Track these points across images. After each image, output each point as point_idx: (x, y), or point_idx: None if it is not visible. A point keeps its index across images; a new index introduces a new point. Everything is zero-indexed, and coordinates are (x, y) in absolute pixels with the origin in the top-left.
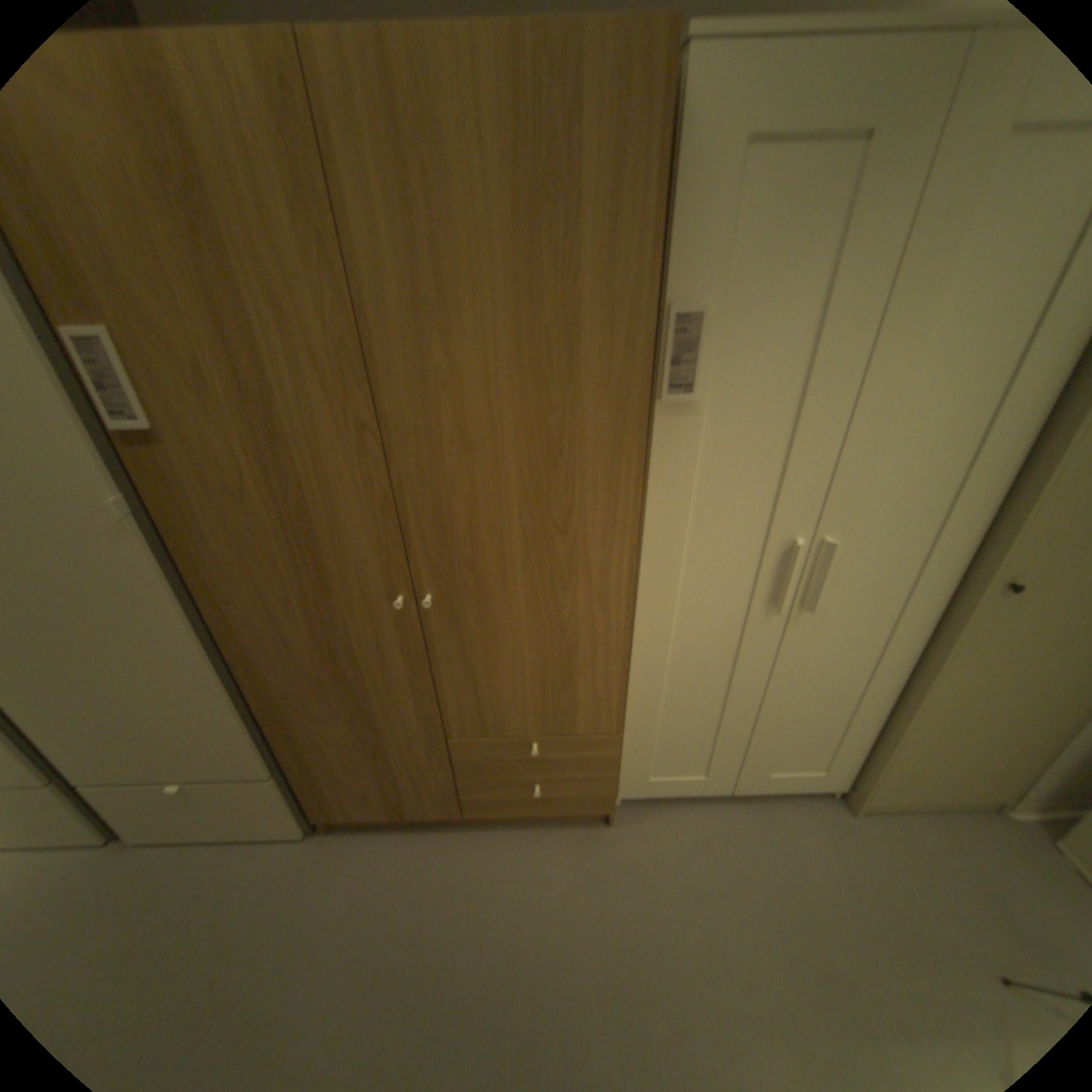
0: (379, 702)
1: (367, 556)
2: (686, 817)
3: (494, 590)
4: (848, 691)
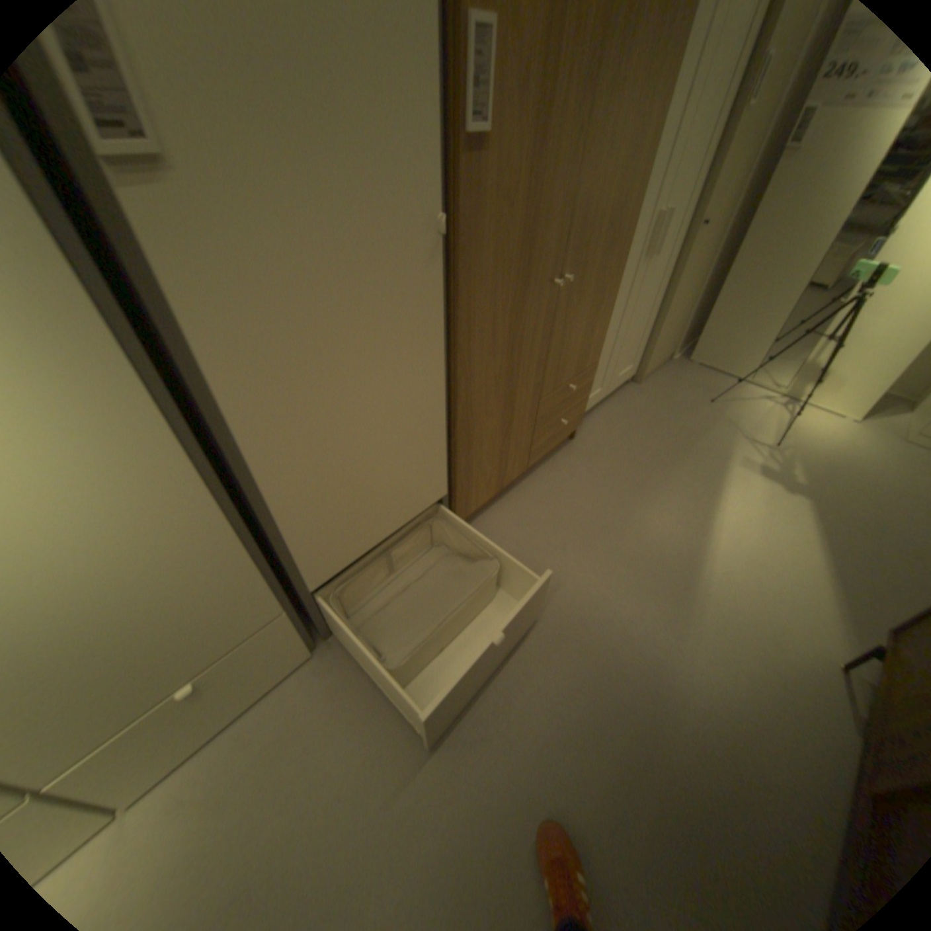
0: (520, 384)
1: (551, 248)
2: (594, 419)
3: (589, 264)
4: (649, 307)
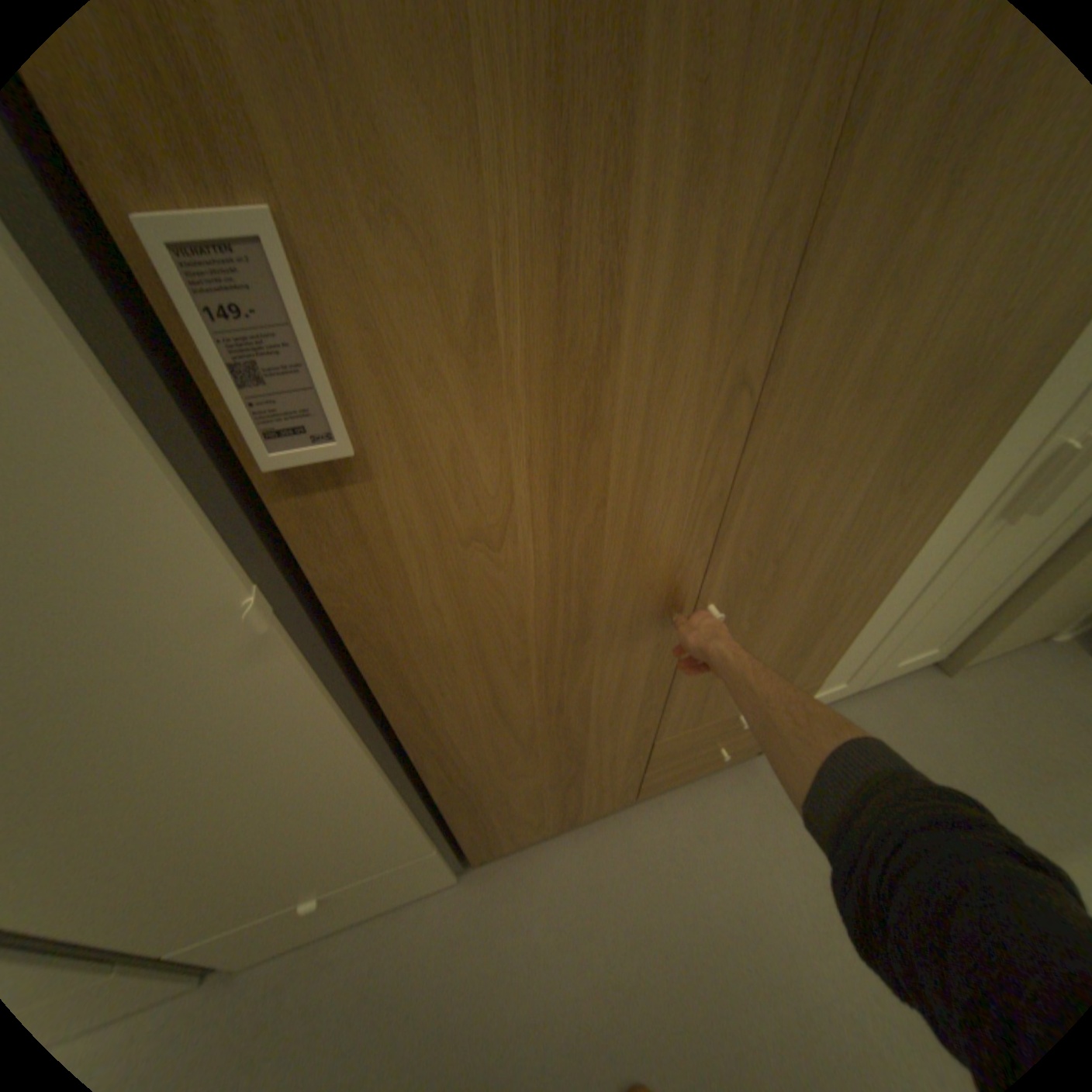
0: (594, 736)
1: (654, 579)
2: None
3: (787, 579)
4: (1001, 578)
